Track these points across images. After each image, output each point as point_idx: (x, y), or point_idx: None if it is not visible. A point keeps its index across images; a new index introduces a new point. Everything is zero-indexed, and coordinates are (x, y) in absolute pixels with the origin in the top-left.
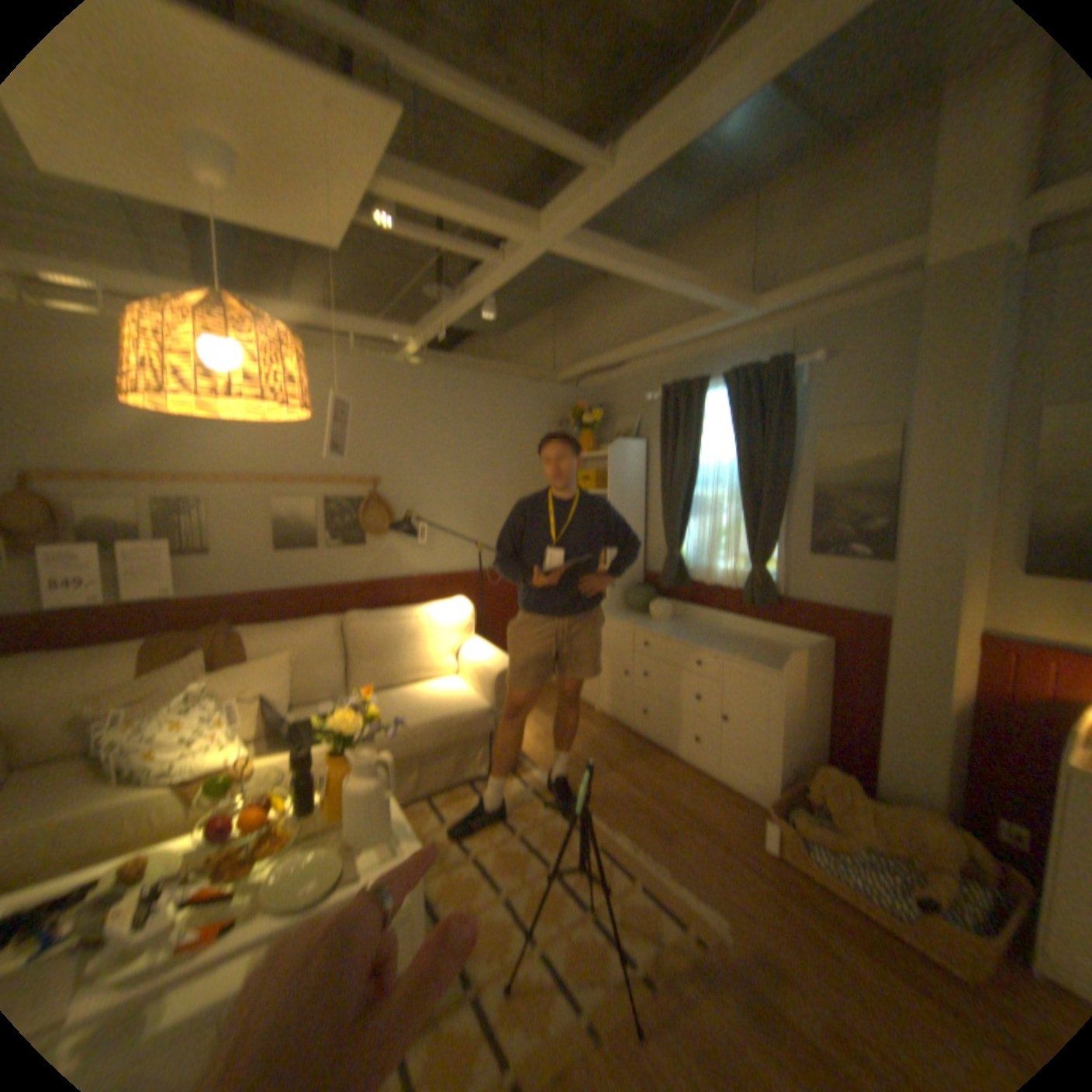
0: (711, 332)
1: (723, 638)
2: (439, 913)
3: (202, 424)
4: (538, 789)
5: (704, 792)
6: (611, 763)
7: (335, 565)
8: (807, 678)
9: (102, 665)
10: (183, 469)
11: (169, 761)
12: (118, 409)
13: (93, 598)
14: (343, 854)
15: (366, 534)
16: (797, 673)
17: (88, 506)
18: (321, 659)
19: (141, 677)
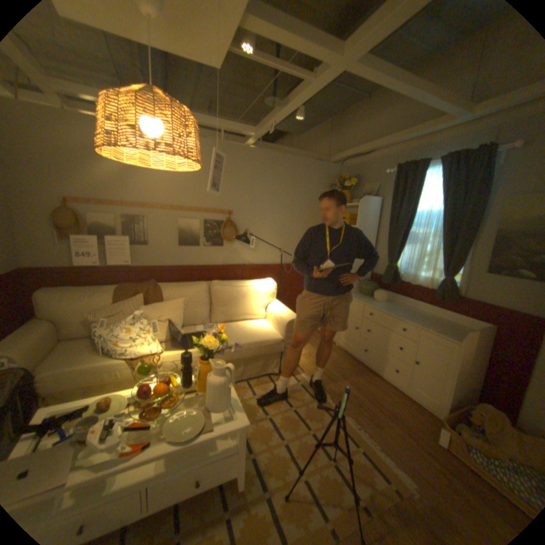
0: (435, 131)
1: (420, 317)
2: (251, 446)
3: (146, 178)
4: (305, 385)
5: (399, 401)
6: (345, 376)
7: (207, 256)
8: (476, 348)
9: (97, 297)
10: (136, 201)
11: (124, 349)
12: (106, 168)
13: (94, 263)
14: (205, 414)
15: (223, 241)
16: (471, 345)
17: (92, 218)
18: (198, 304)
19: (114, 304)
